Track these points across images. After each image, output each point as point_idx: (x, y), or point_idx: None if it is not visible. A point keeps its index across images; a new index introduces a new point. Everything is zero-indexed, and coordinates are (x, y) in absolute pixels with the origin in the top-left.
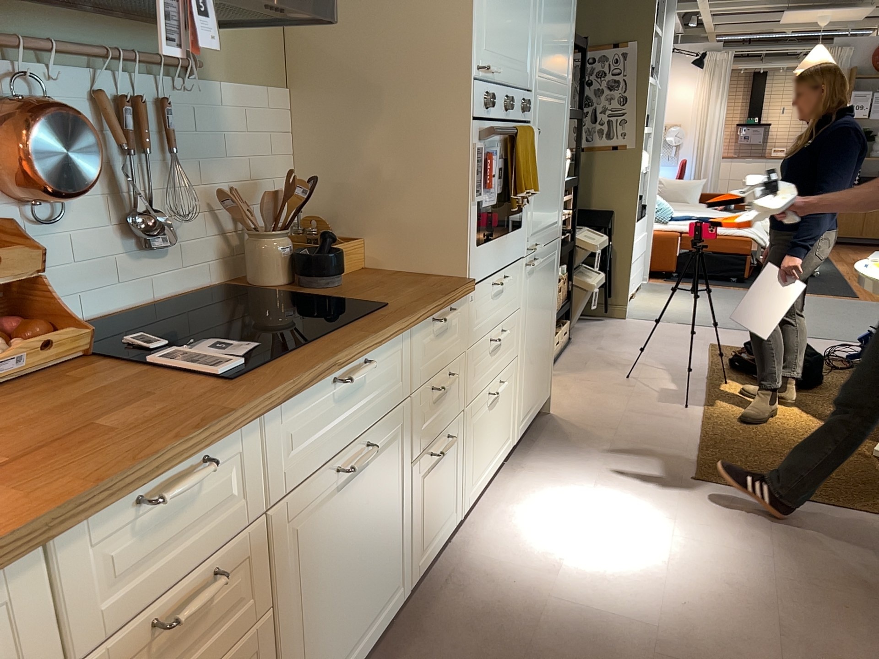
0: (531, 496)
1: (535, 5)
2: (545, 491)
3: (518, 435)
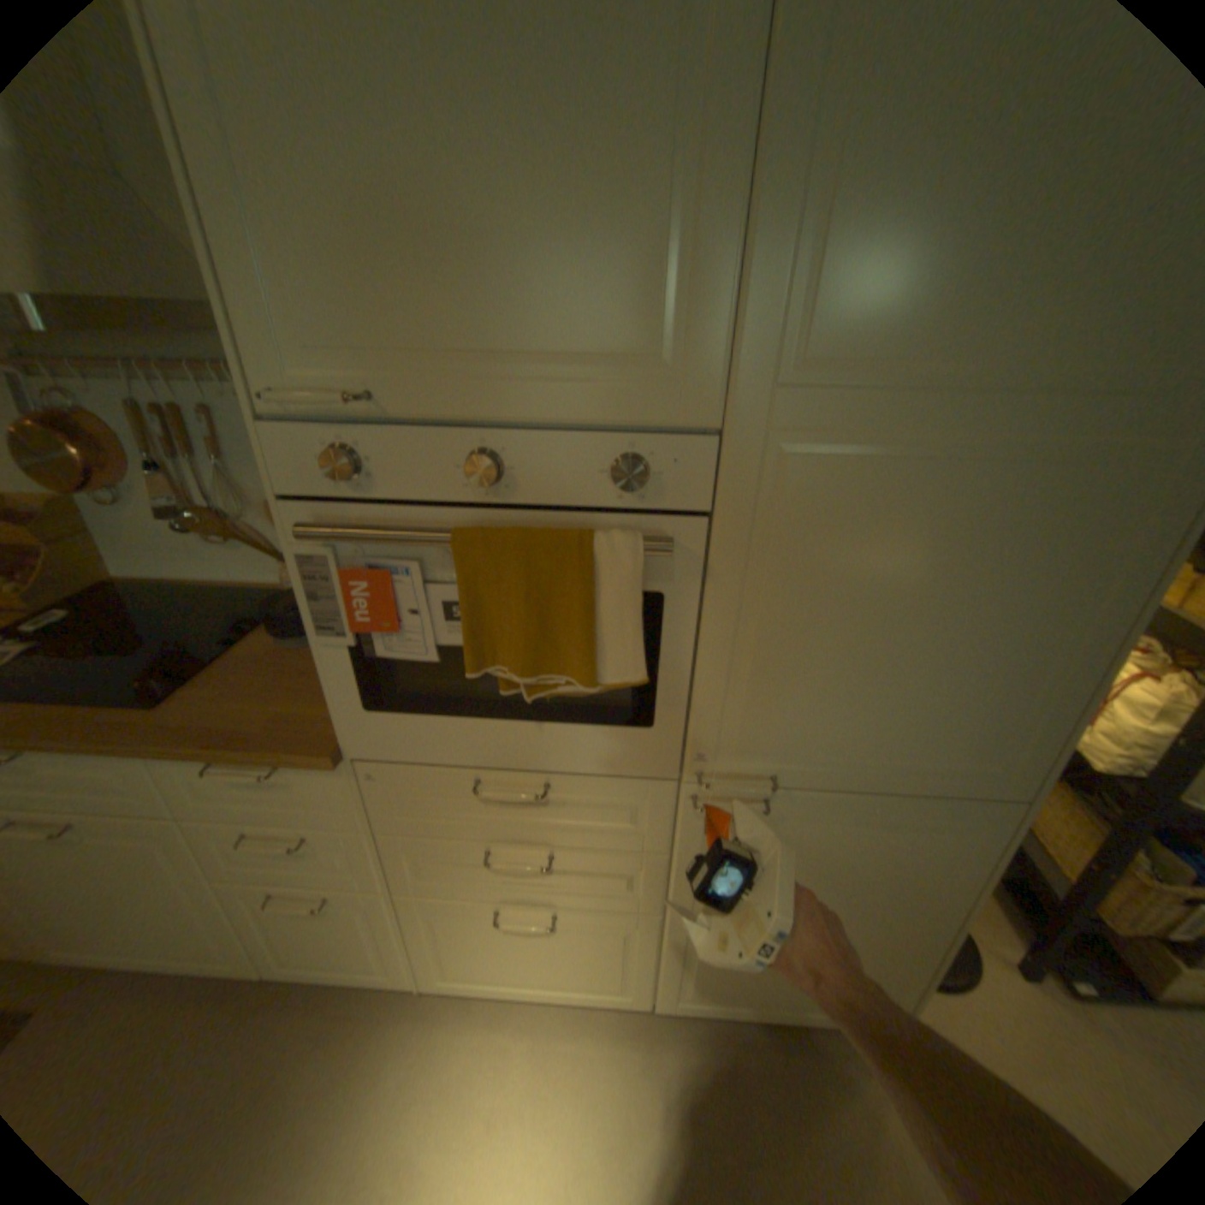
0: (565, 1095)
1: (722, 126)
2: (589, 1119)
3: (669, 1011)
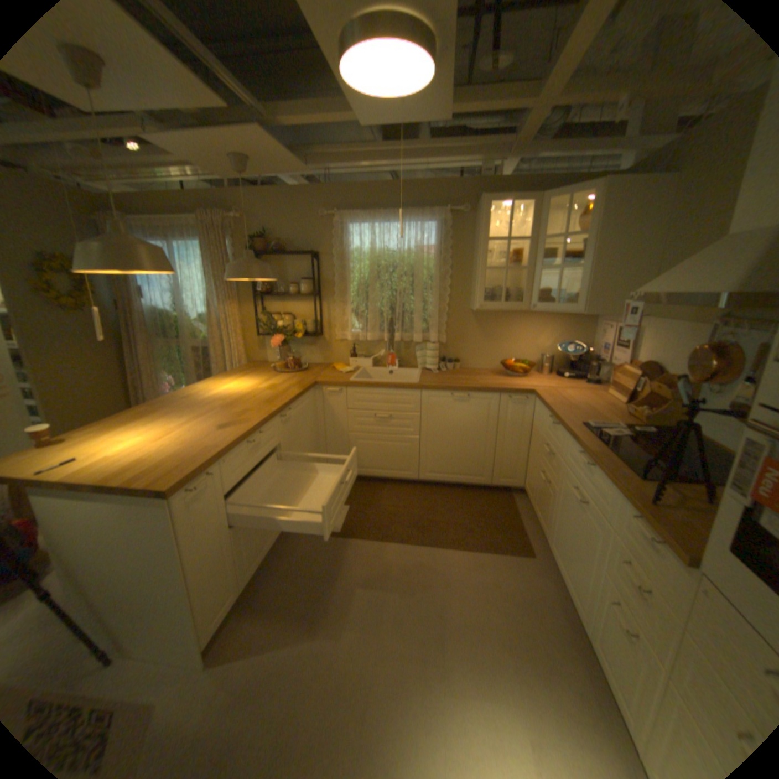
0: None
1: None
2: None
3: None
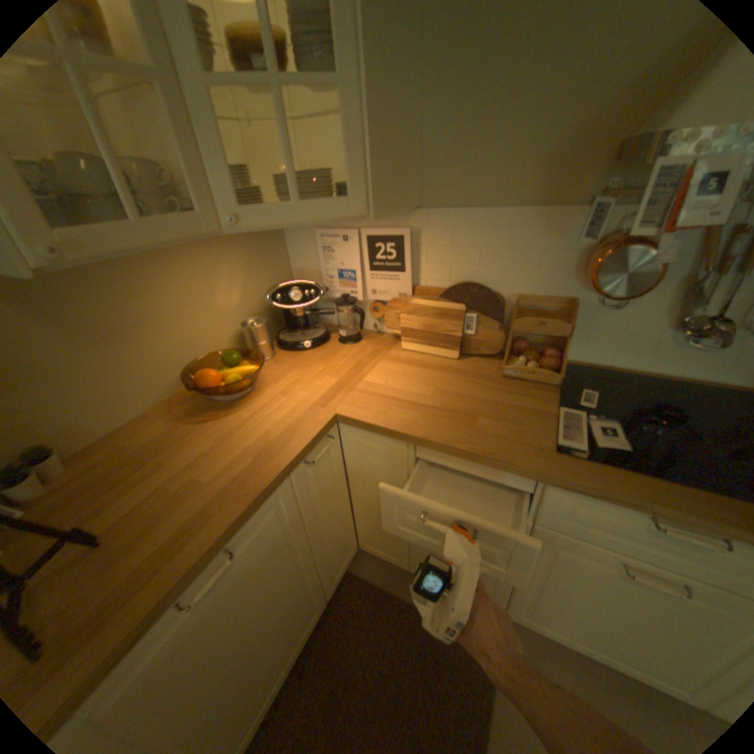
0: None
1: None
2: None
3: None
